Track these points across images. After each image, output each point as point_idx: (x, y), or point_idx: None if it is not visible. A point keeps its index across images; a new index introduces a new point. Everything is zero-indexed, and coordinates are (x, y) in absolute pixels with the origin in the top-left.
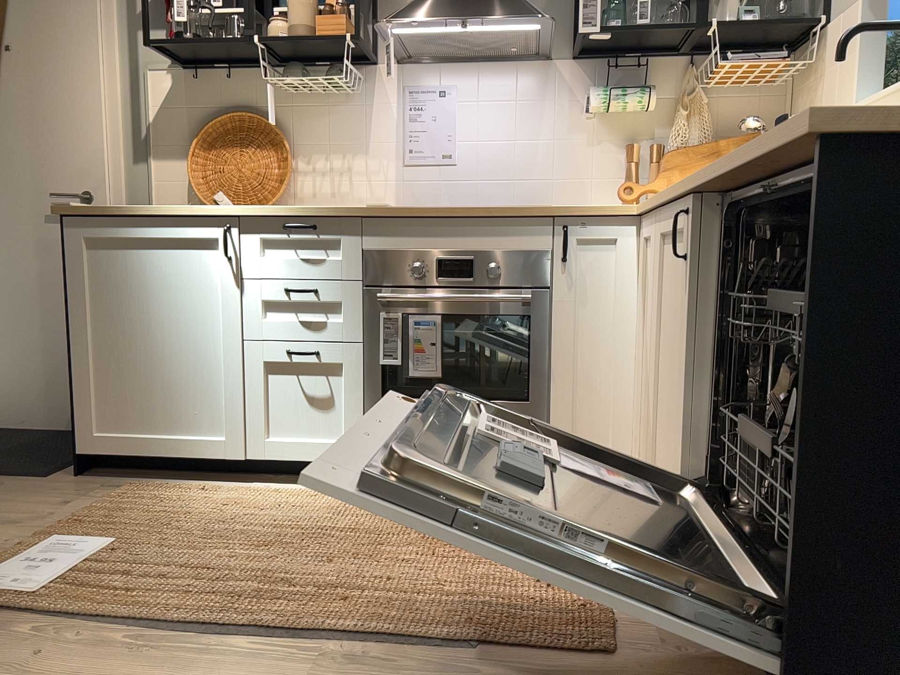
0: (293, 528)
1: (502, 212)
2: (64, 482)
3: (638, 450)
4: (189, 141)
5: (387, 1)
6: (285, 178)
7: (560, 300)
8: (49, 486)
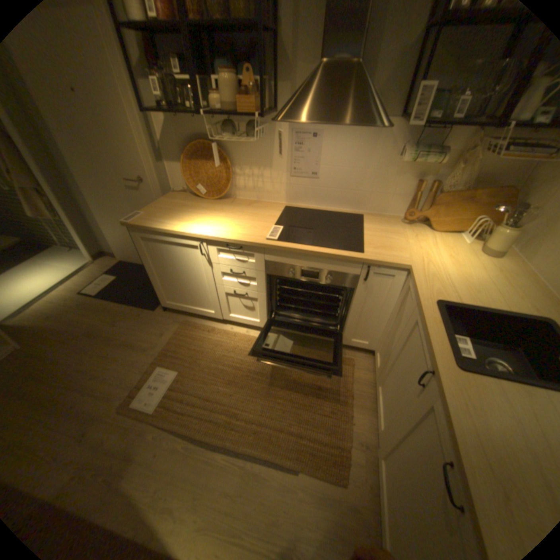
0: (238, 367)
1: (335, 257)
2: (159, 314)
3: (378, 349)
4: (179, 151)
5: (284, 62)
6: (229, 180)
7: (357, 293)
8: (154, 318)
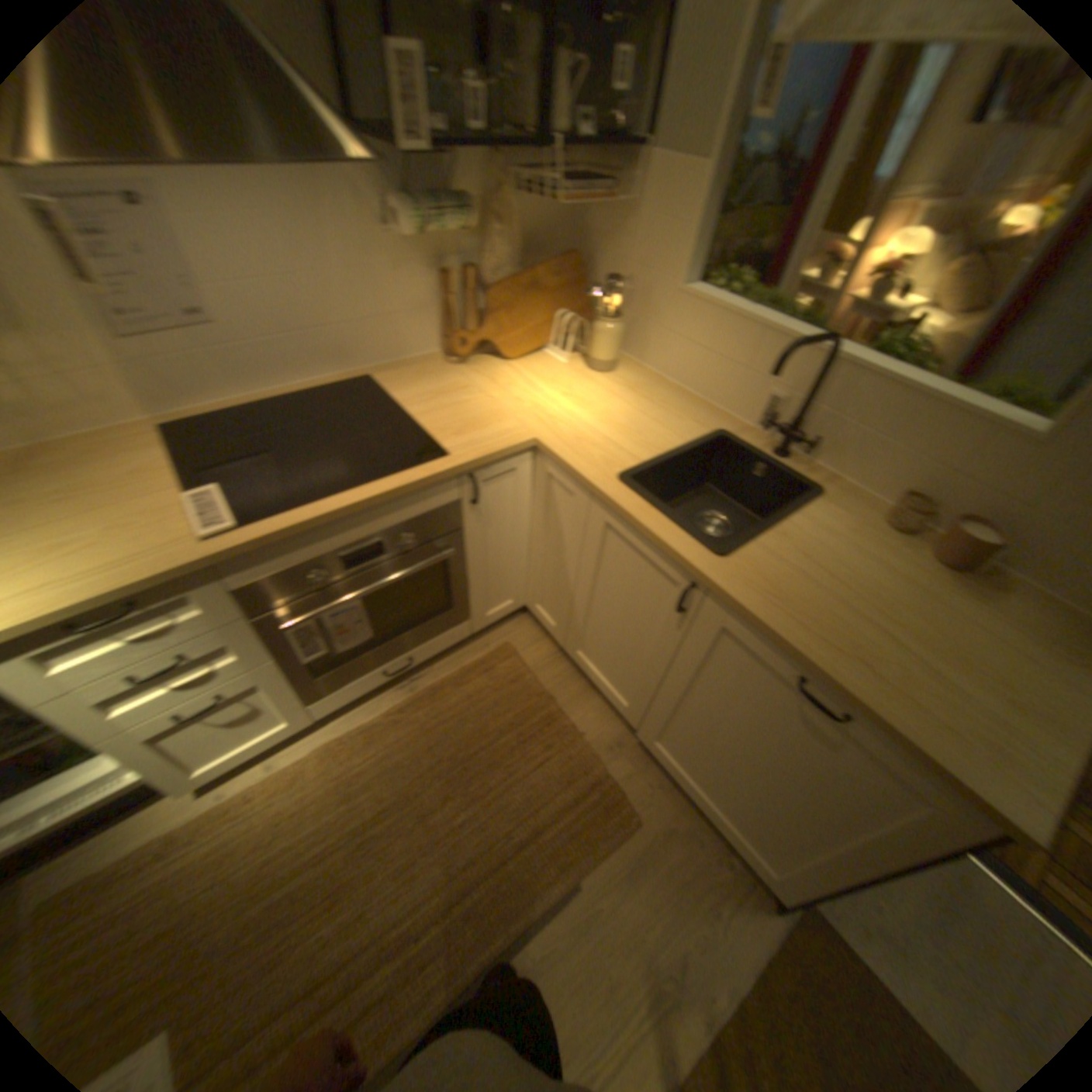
0: (323, 849)
1: (409, 489)
2: None
3: (534, 598)
4: None
5: None
6: None
7: (471, 533)
8: None
